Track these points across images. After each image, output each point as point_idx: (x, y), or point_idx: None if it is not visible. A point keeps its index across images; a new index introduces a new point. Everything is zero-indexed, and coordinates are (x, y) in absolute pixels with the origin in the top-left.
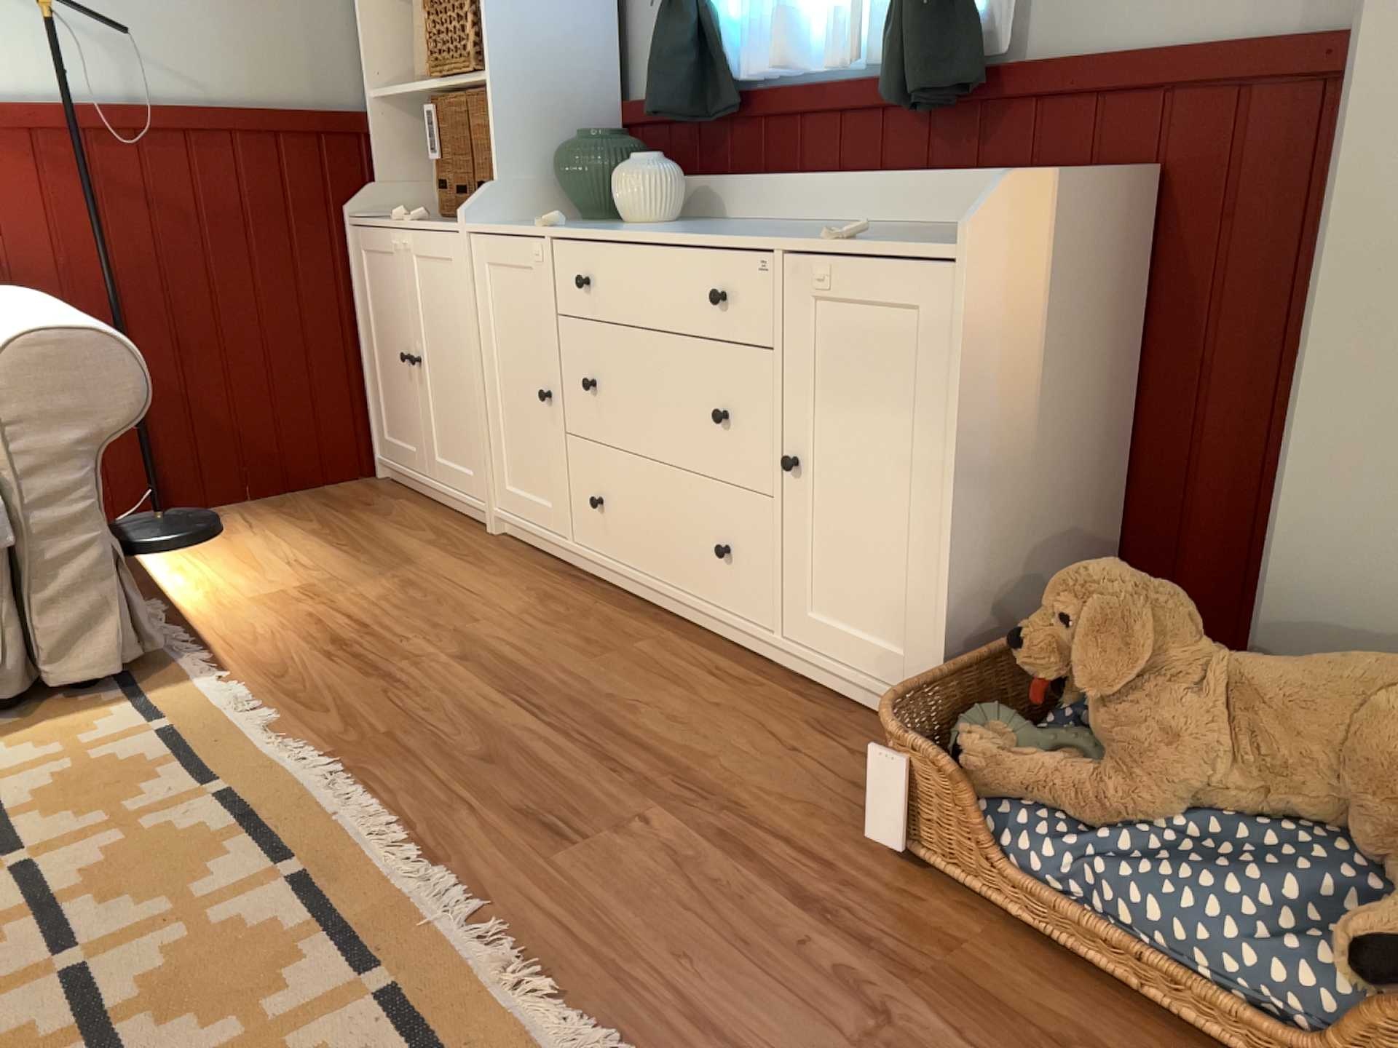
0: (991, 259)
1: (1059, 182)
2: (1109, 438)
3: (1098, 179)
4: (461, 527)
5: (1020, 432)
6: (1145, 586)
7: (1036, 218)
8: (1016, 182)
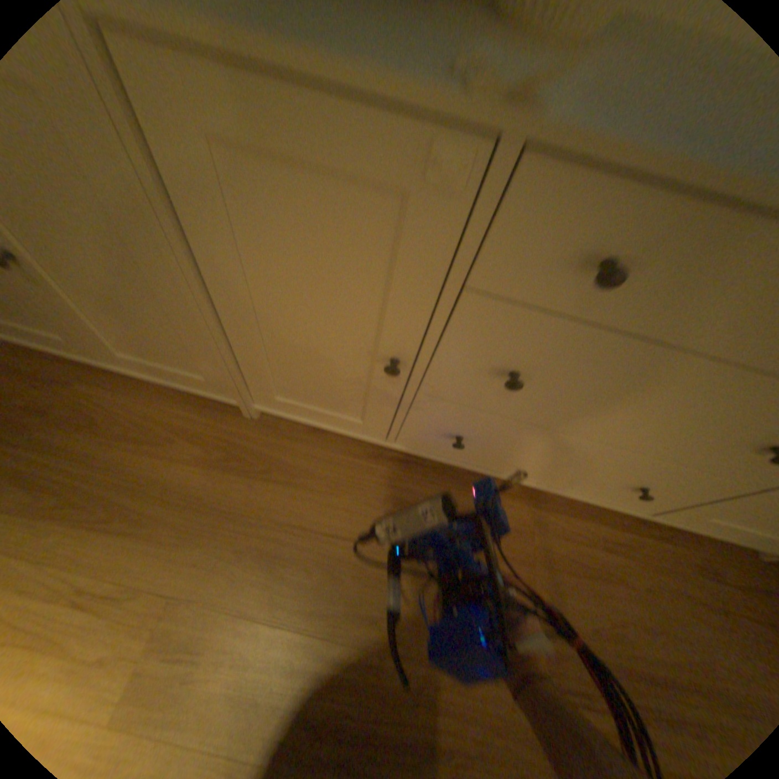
0: None
1: None
2: None
3: None
4: (209, 412)
5: None
6: None
7: None
8: None
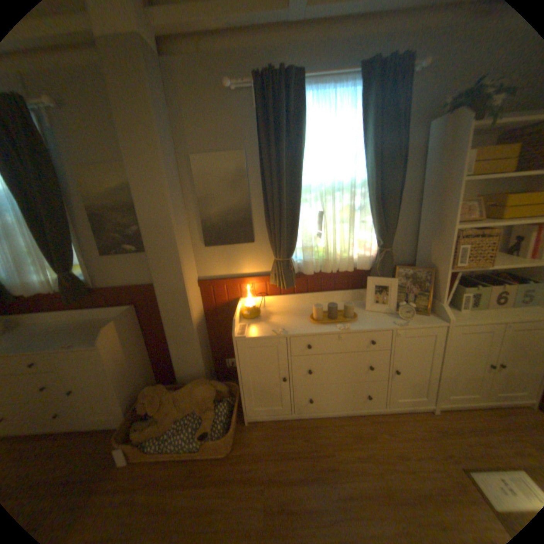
0: (104, 345)
1: (114, 321)
2: (142, 351)
3: (122, 315)
4: None
5: (123, 365)
6: (155, 389)
7: (111, 331)
8: (104, 328)
